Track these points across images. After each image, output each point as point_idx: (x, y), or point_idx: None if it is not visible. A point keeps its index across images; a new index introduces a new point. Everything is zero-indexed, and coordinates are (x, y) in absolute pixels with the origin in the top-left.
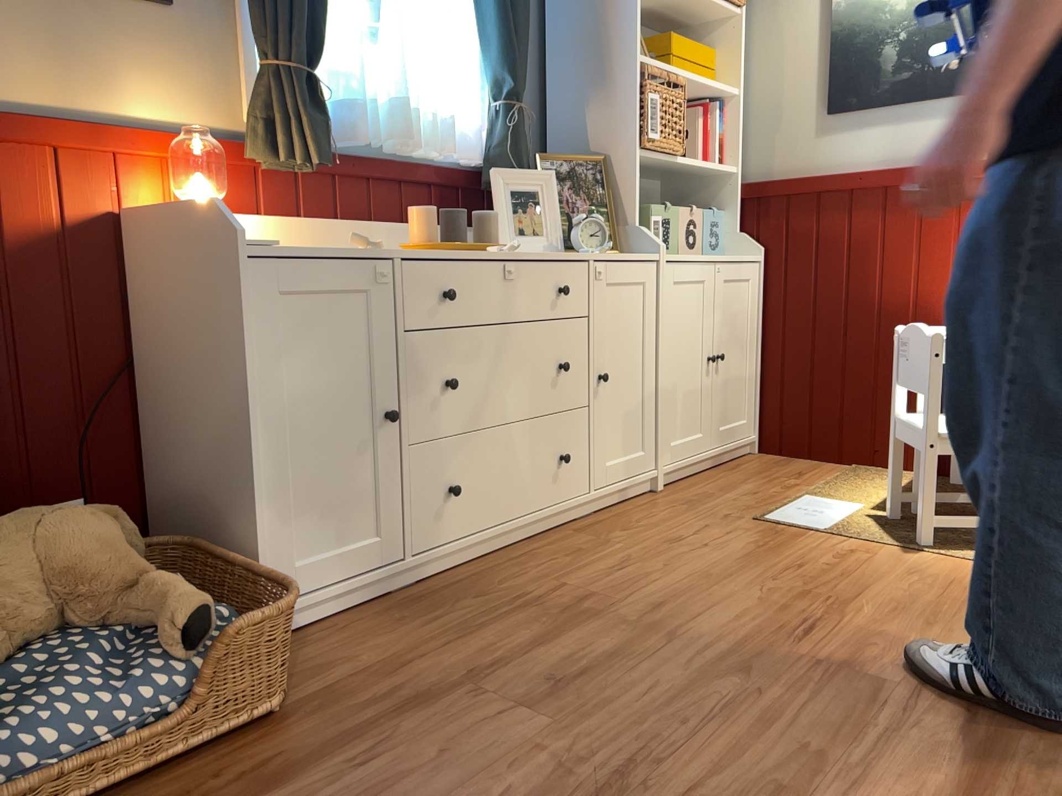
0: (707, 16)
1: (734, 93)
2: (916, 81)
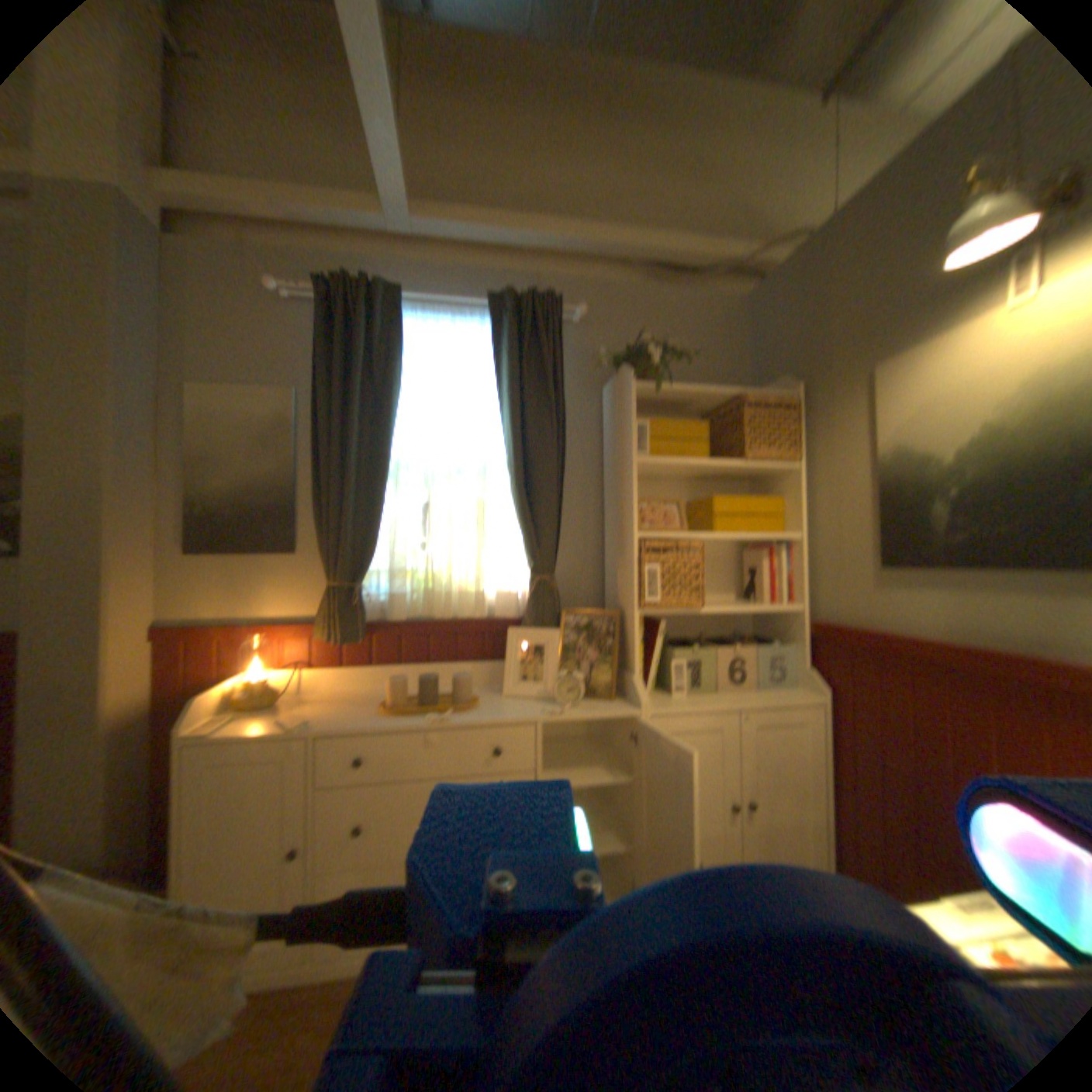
0: (767, 471)
1: (795, 538)
2: (978, 544)
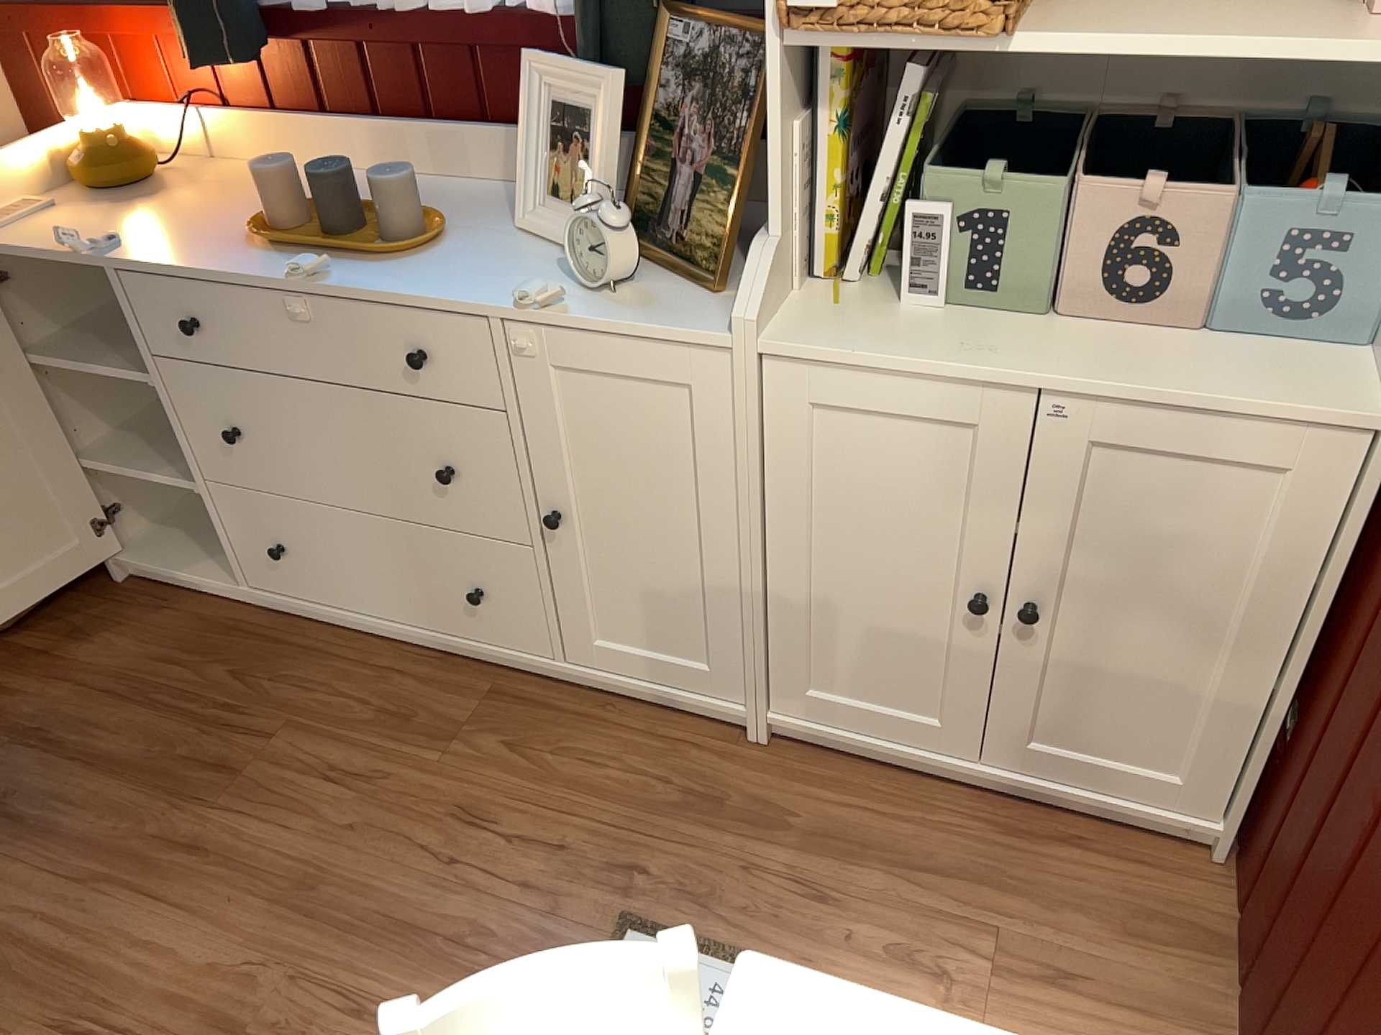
0: None
1: None
2: None
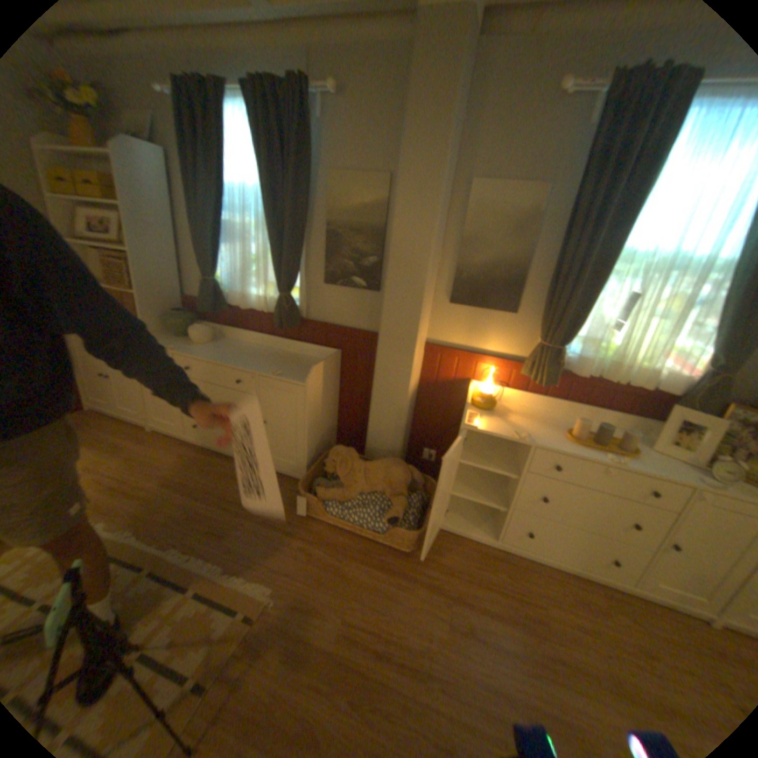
0: None
1: None
2: None
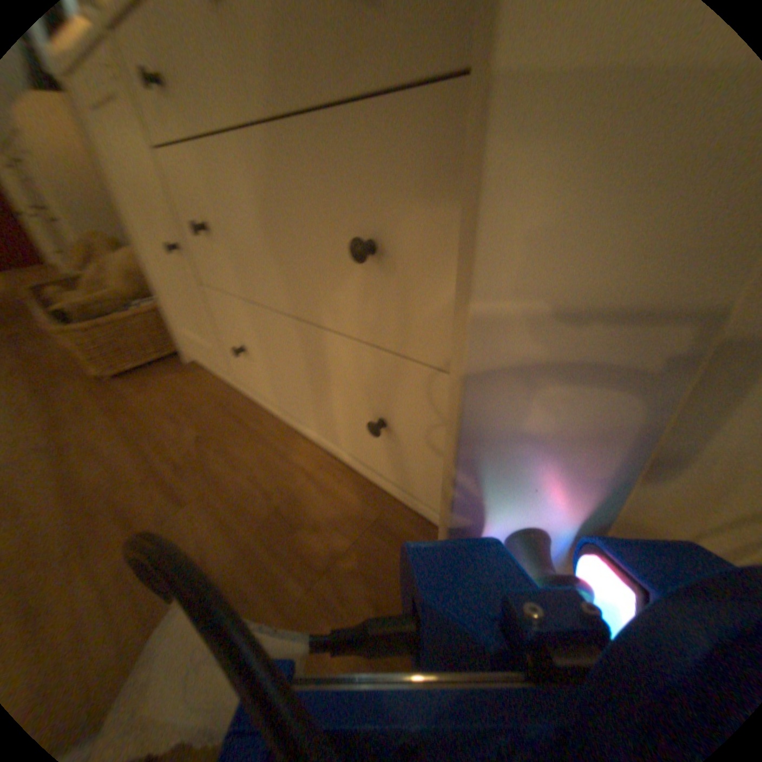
0: None
1: None
2: None
